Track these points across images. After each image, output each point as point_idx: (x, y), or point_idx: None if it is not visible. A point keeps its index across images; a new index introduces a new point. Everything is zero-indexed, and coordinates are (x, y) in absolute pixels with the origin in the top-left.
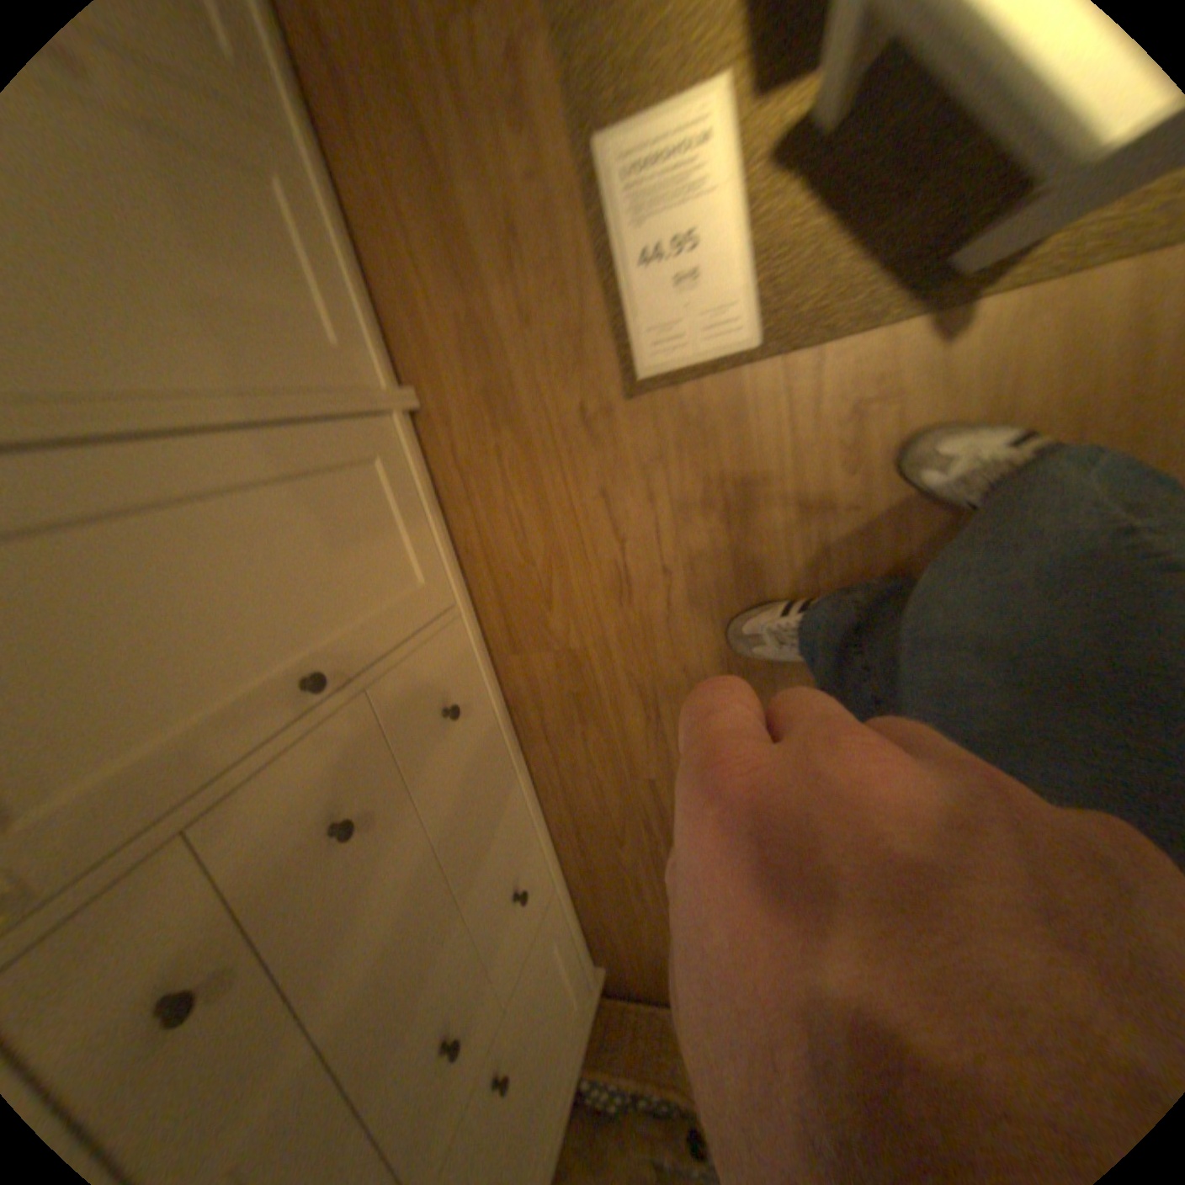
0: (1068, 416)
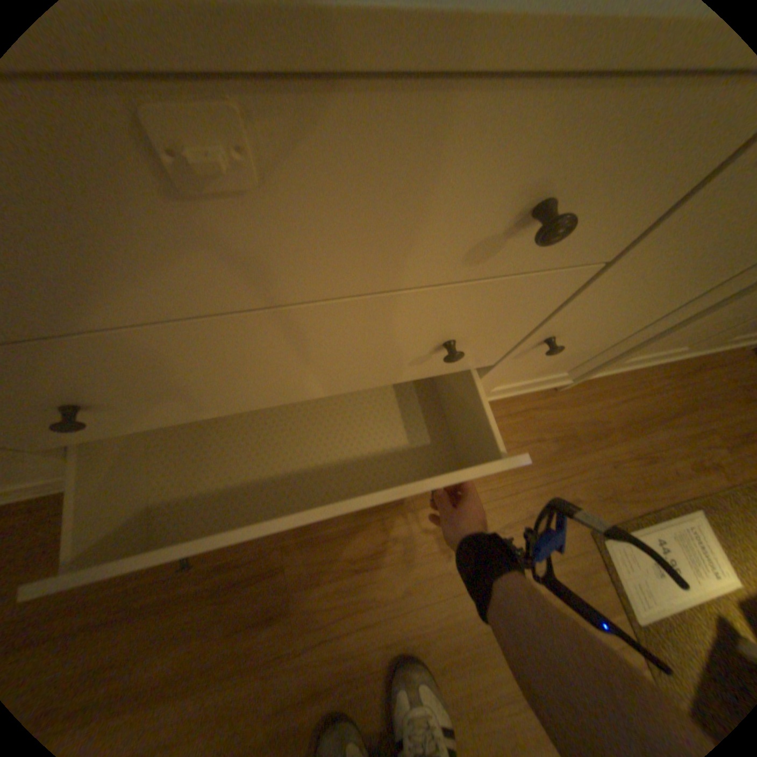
0: None
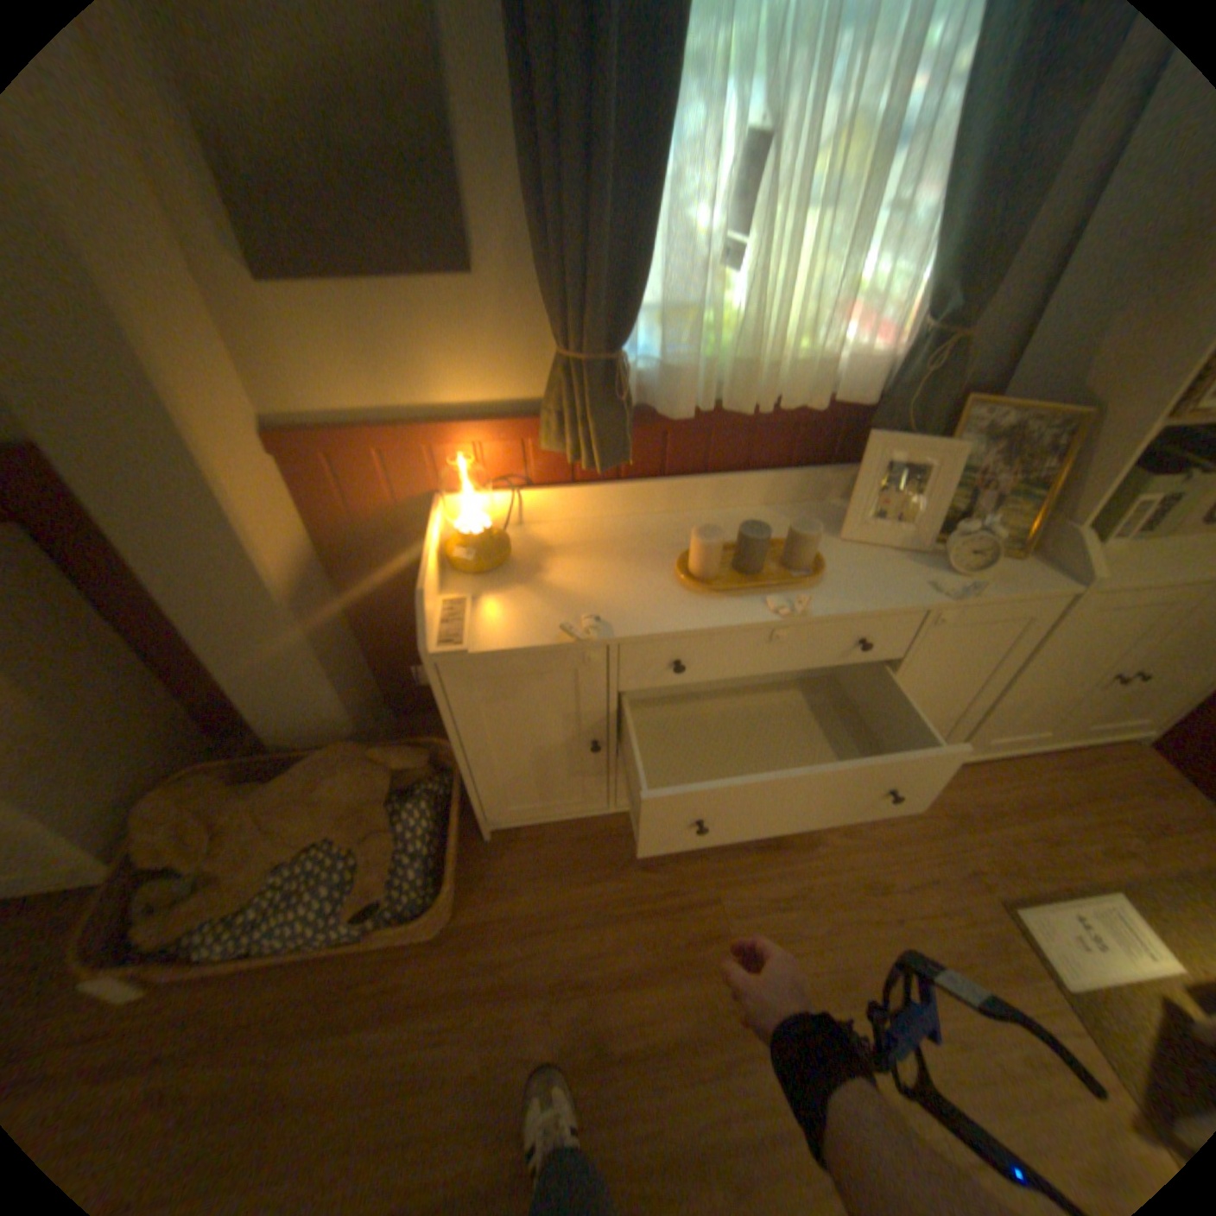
0: None
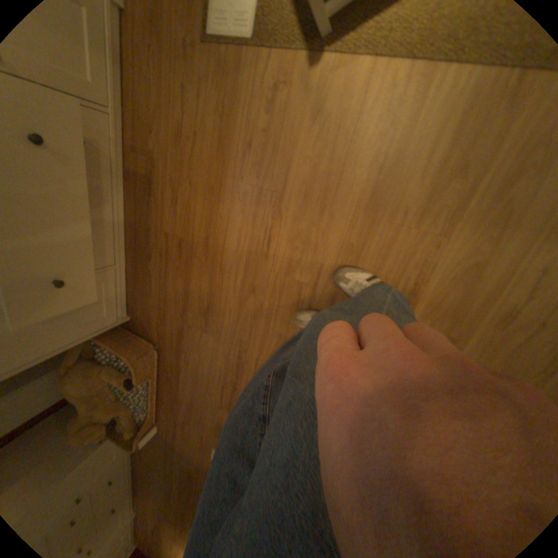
0: (337, 120)
